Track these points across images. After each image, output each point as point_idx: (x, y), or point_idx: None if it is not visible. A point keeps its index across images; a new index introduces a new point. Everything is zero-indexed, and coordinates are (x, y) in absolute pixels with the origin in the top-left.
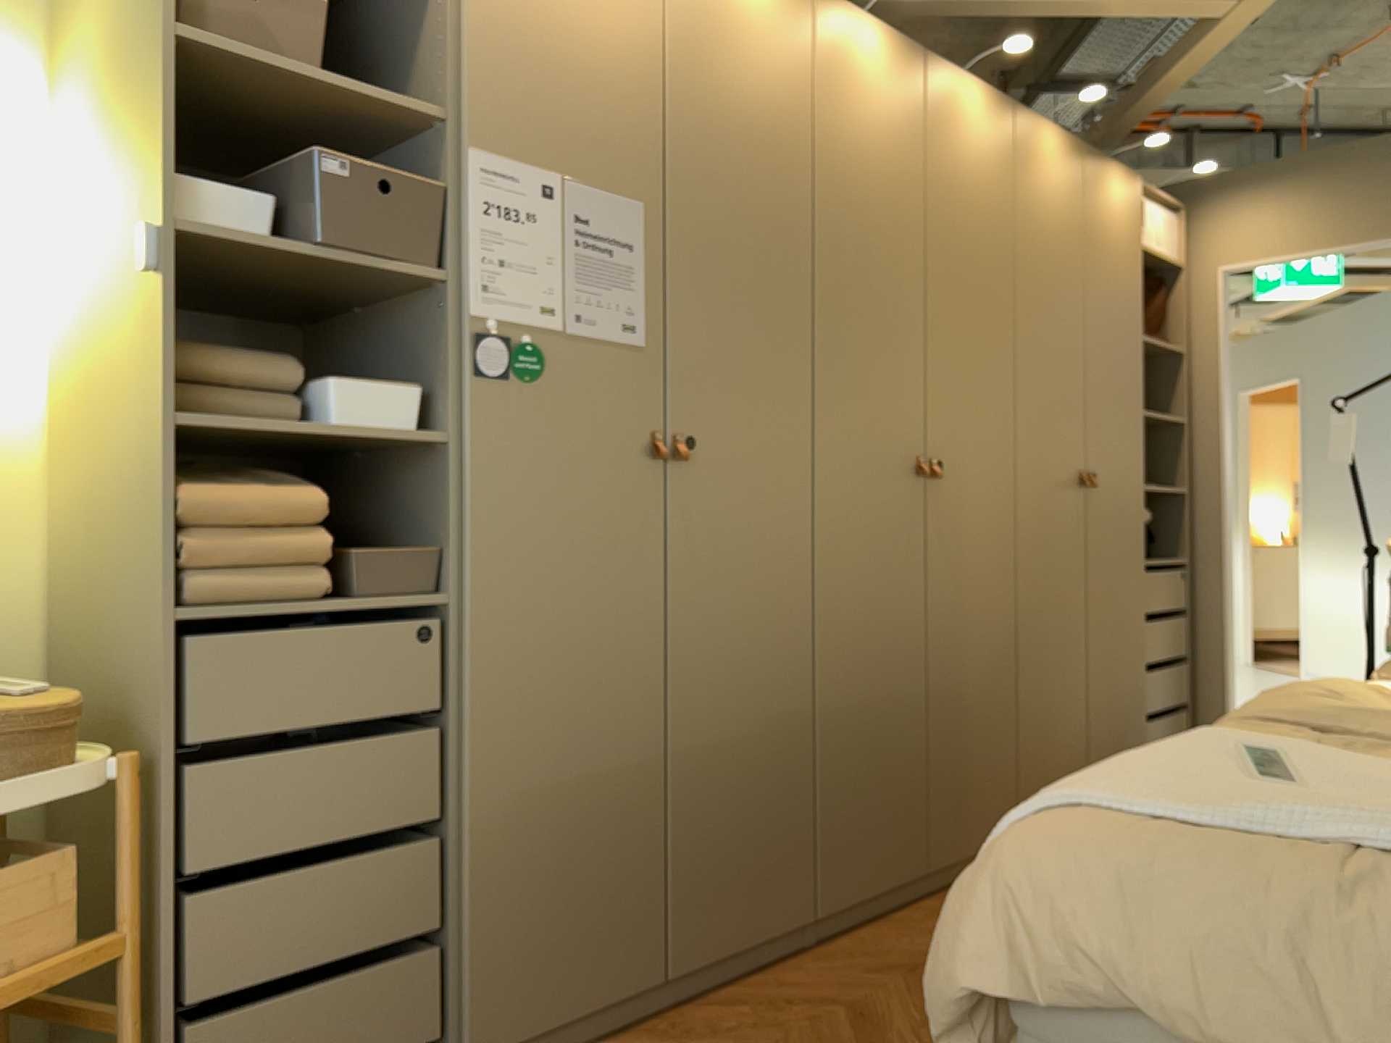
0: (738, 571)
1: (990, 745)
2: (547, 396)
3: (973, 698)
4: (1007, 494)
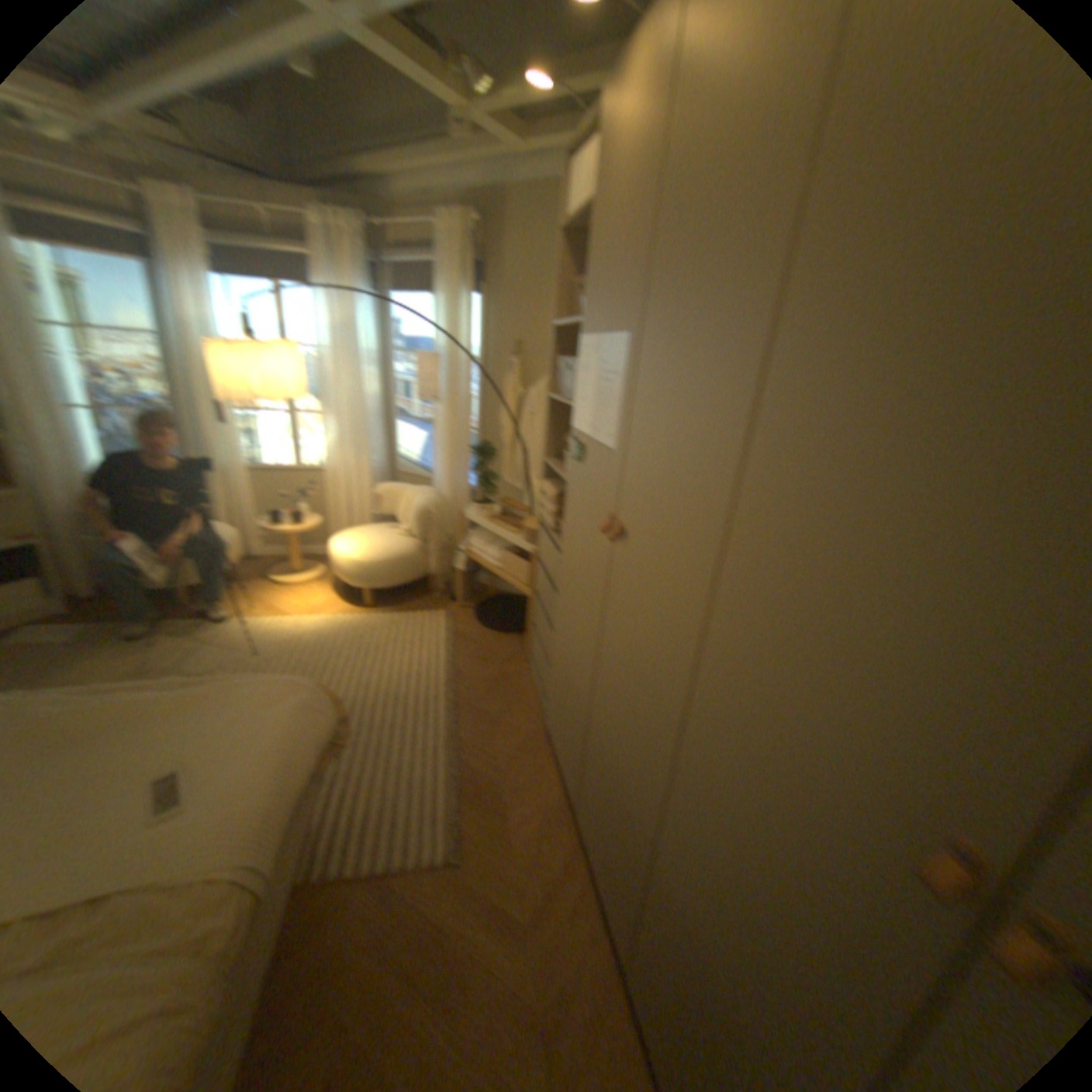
0: (627, 654)
1: None
2: (581, 473)
3: None
4: None
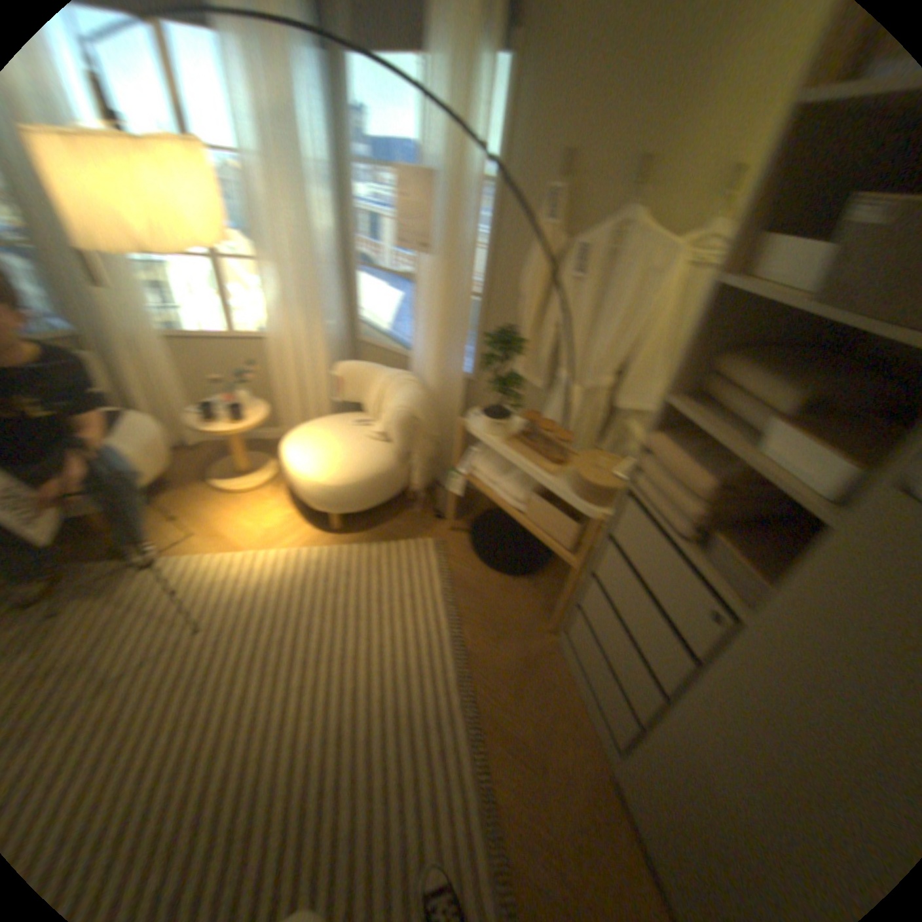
0: None
1: None
2: None
3: None
4: None
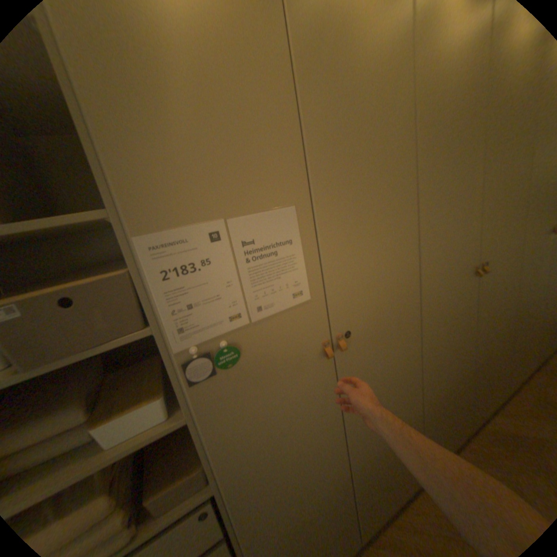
0: (380, 379)
1: (499, 372)
2: (248, 364)
3: (493, 359)
4: (516, 261)
